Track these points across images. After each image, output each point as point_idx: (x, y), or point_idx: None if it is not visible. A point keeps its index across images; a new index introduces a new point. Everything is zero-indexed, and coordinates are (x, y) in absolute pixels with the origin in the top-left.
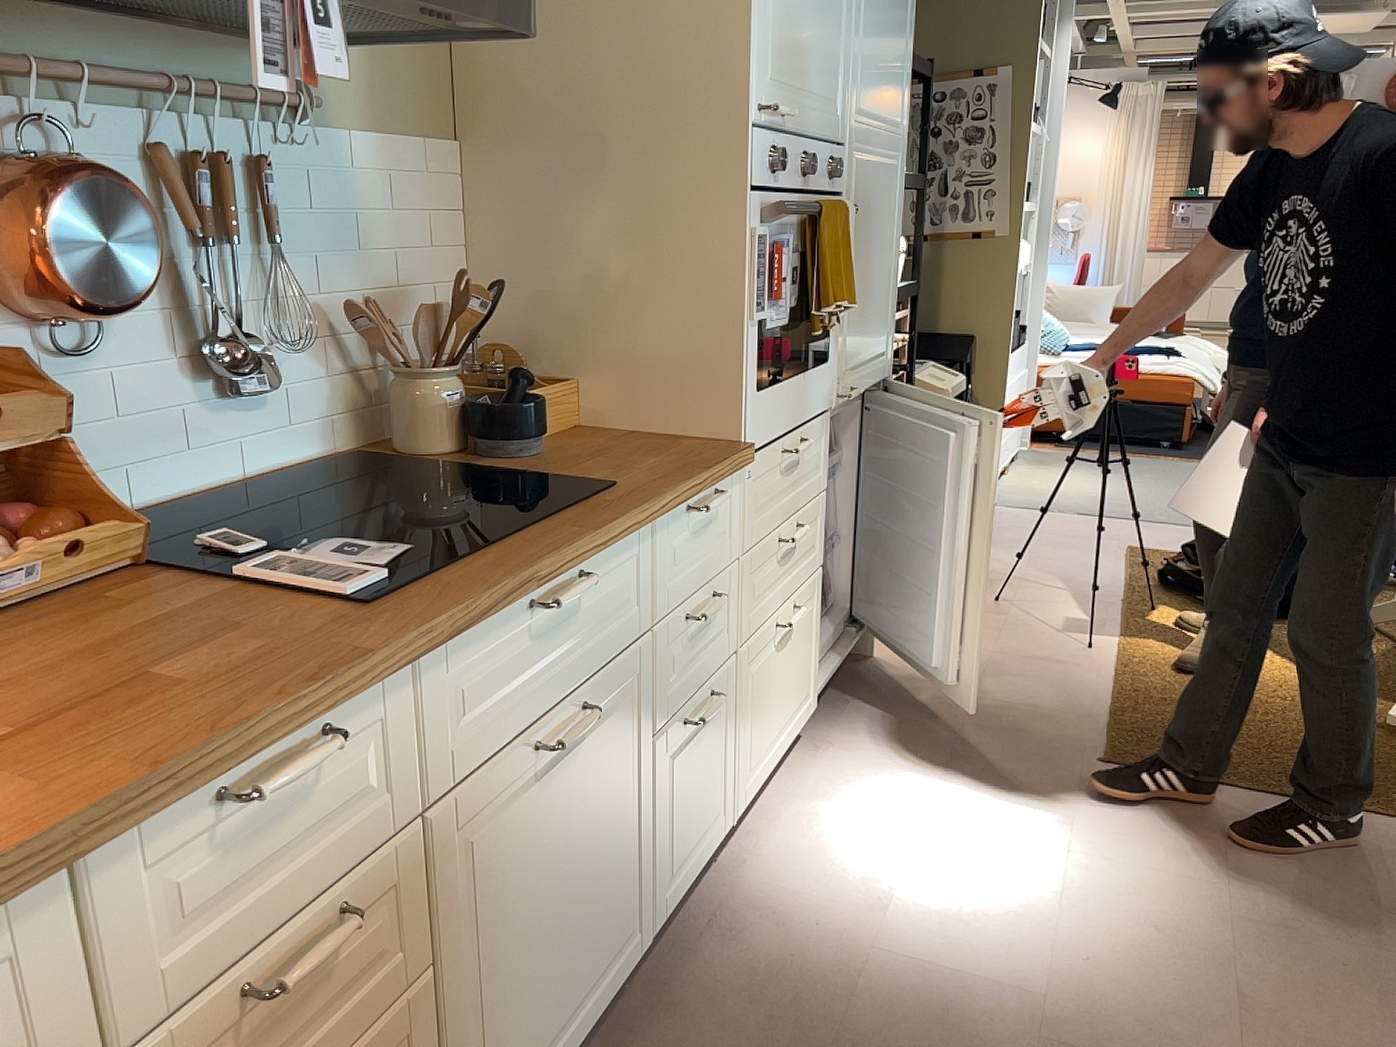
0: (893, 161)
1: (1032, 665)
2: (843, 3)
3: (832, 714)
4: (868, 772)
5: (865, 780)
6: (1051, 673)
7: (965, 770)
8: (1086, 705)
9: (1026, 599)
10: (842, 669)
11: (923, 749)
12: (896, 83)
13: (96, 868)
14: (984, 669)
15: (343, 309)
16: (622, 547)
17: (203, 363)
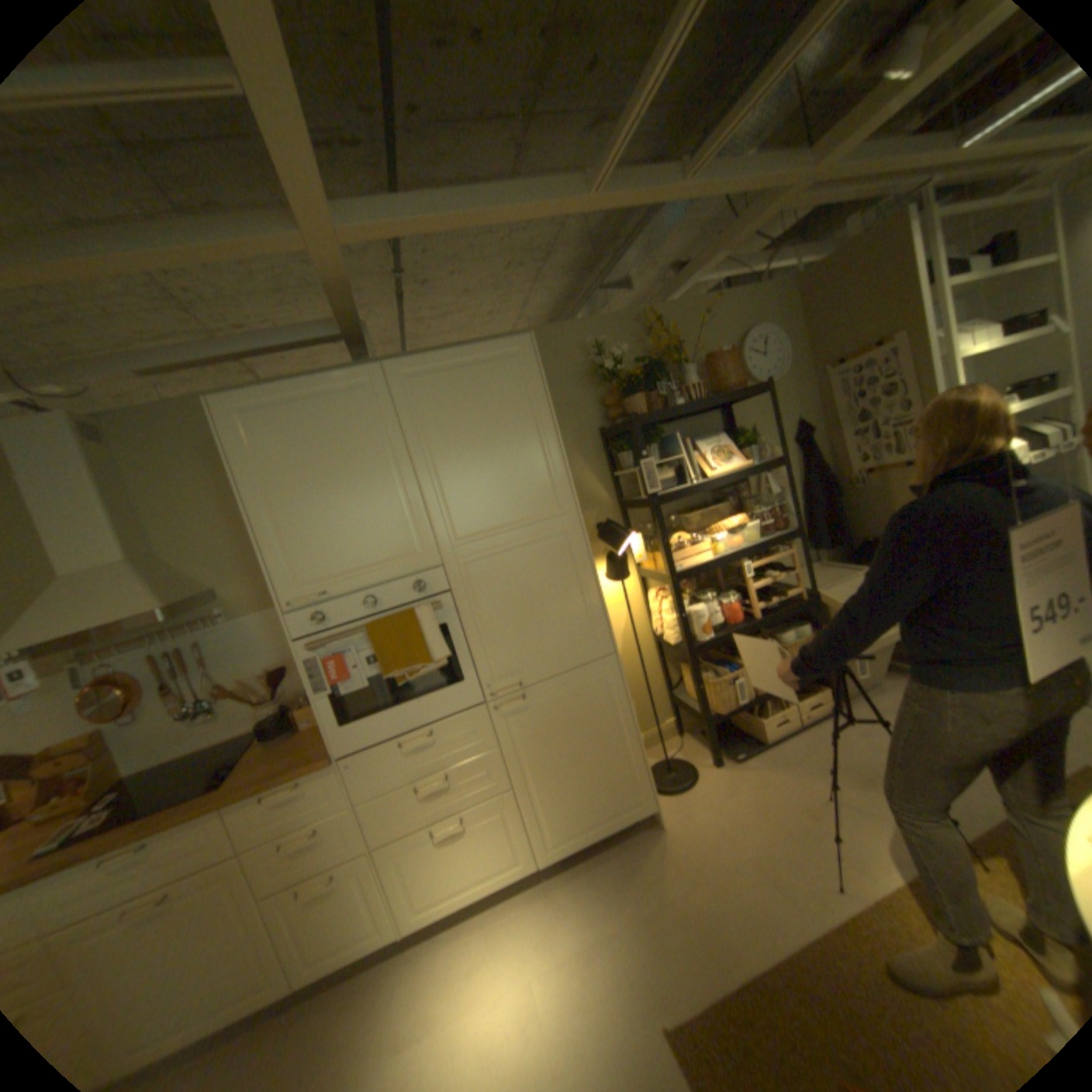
0: (549, 534)
1: (759, 892)
2: (398, 502)
3: (578, 871)
4: (530, 935)
5: (521, 941)
6: (763, 909)
7: (575, 972)
8: (741, 962)
9: (858, 810)
10: (631, 834)
11: (579, 935)
12: (529, 492)
13: None
14: (719, 876)
15: (250, 679)
16: (187, 828)
17: (180, 715)
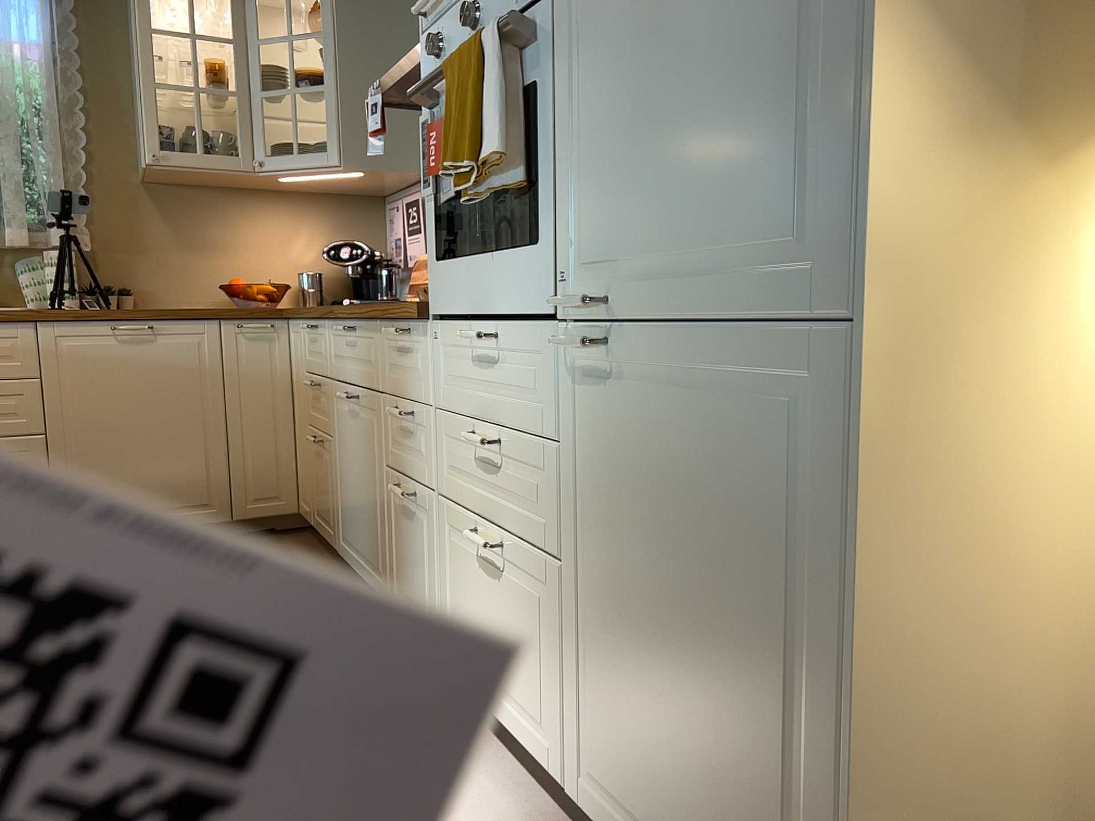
0: None
1: None
2: None
3: None
4: None
5: None
6: None
7: None
8: None
9: None
10: None
11: None
12: None
13: (303, 324)
14: None
15: None
16: (368, 328)
17: None
